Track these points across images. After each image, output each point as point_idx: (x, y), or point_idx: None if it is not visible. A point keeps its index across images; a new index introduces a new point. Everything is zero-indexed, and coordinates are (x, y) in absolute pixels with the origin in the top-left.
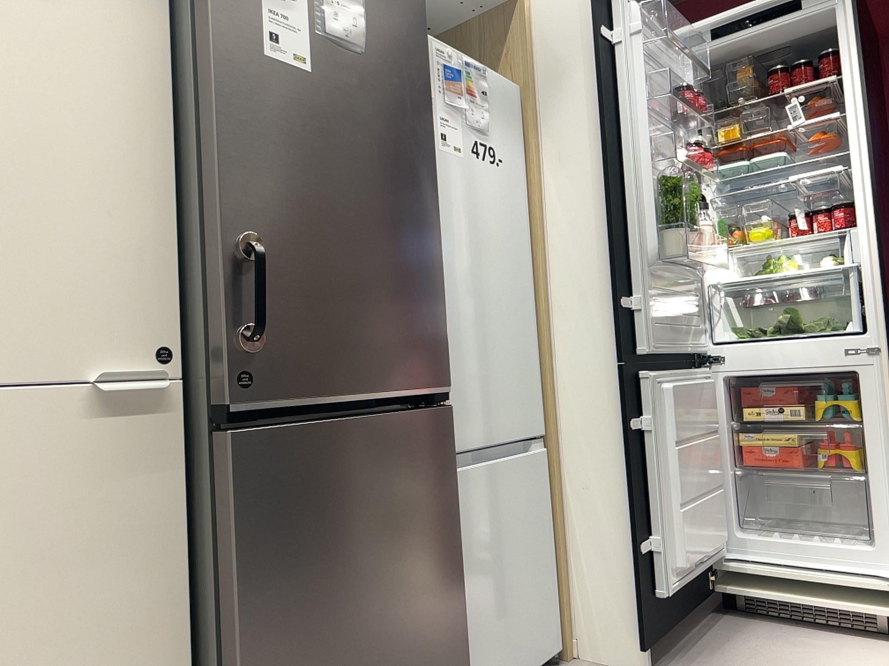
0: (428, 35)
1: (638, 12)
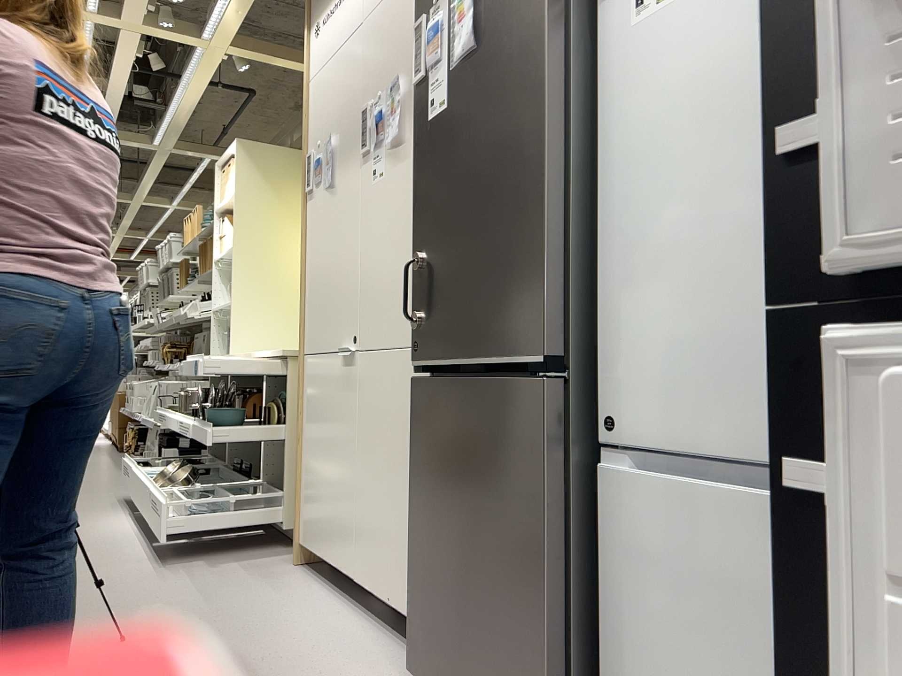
0: None
1: None
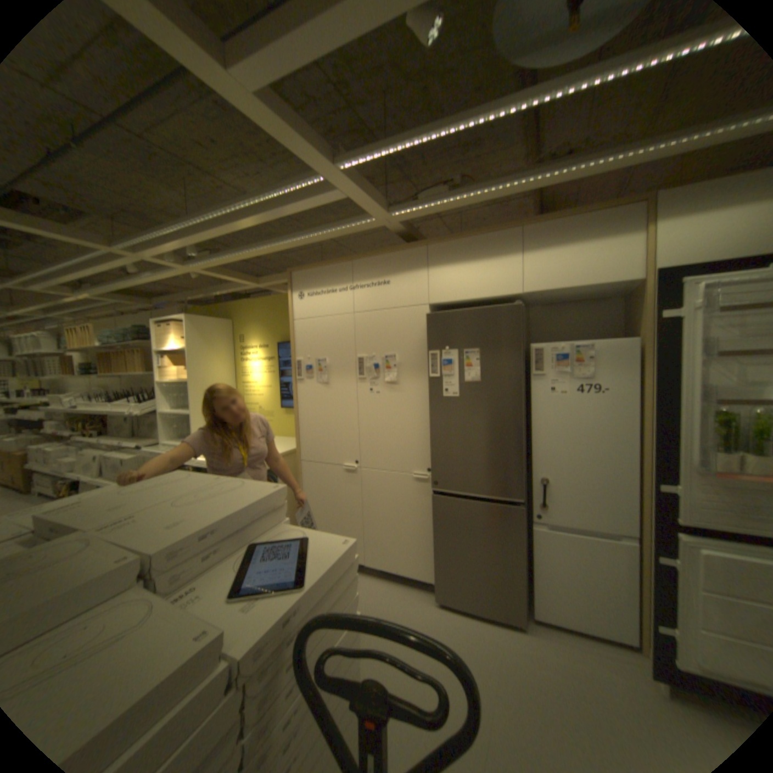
0: (546, 344)
1: (703, 291)
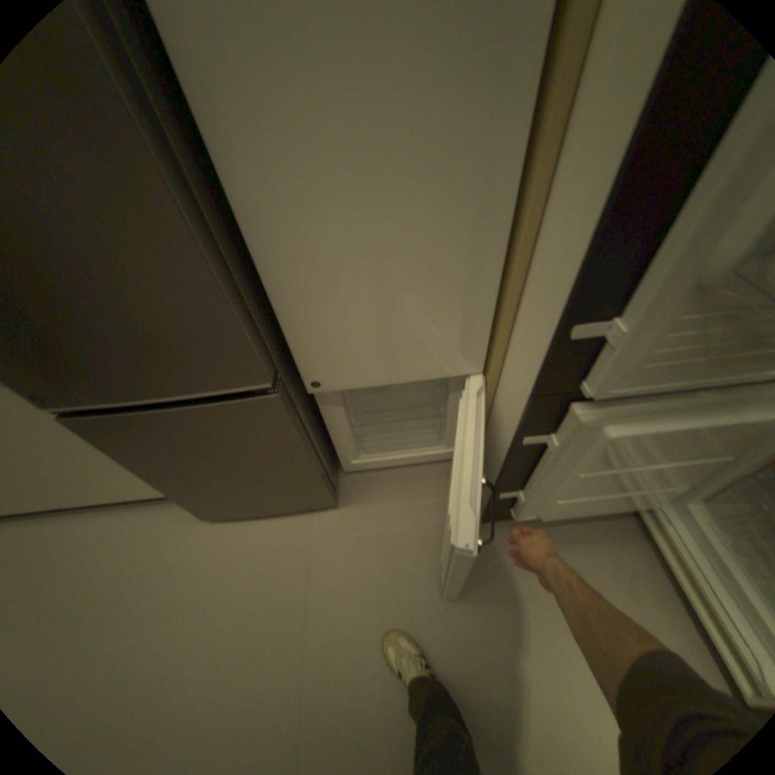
0: None
1: None
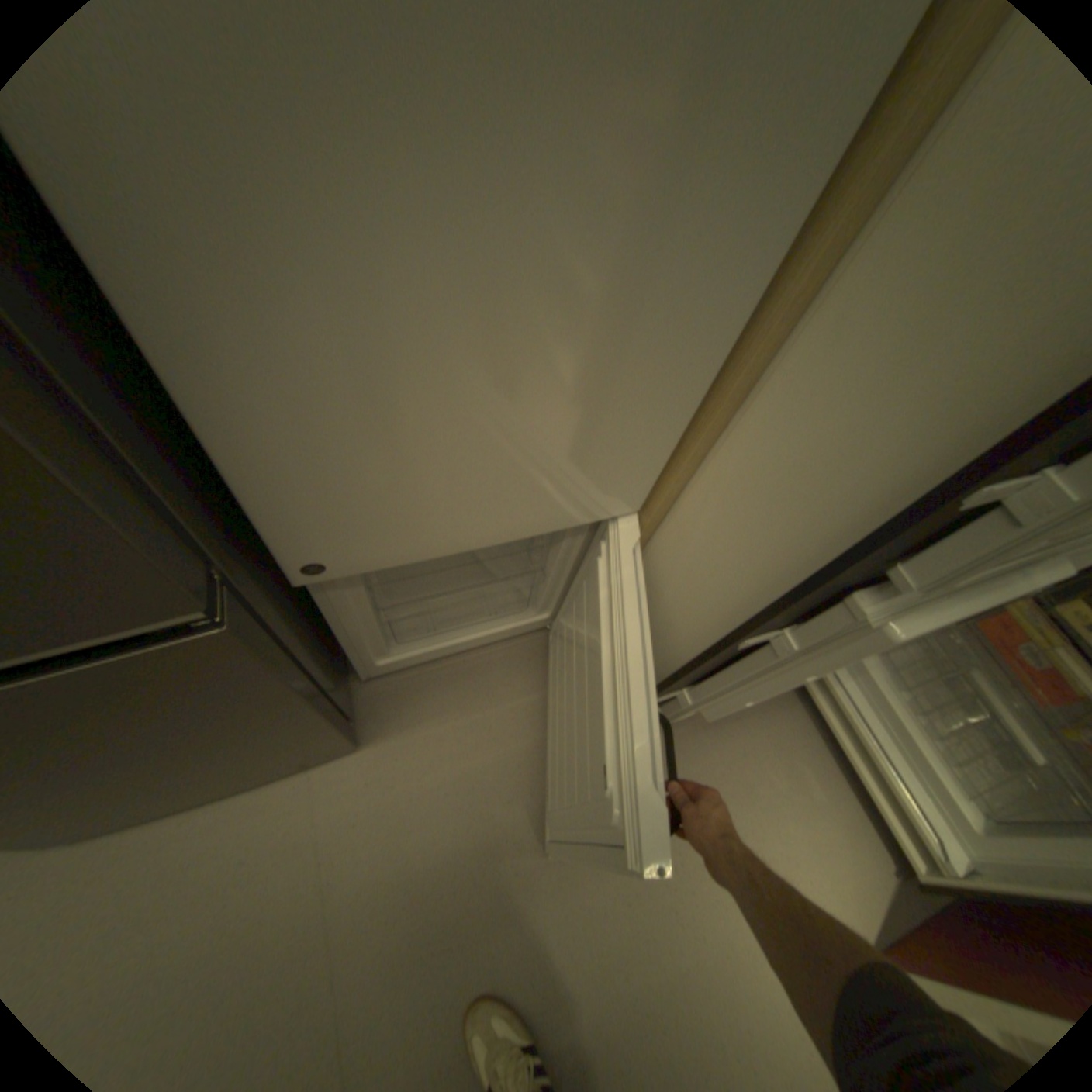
0: None
1: None
